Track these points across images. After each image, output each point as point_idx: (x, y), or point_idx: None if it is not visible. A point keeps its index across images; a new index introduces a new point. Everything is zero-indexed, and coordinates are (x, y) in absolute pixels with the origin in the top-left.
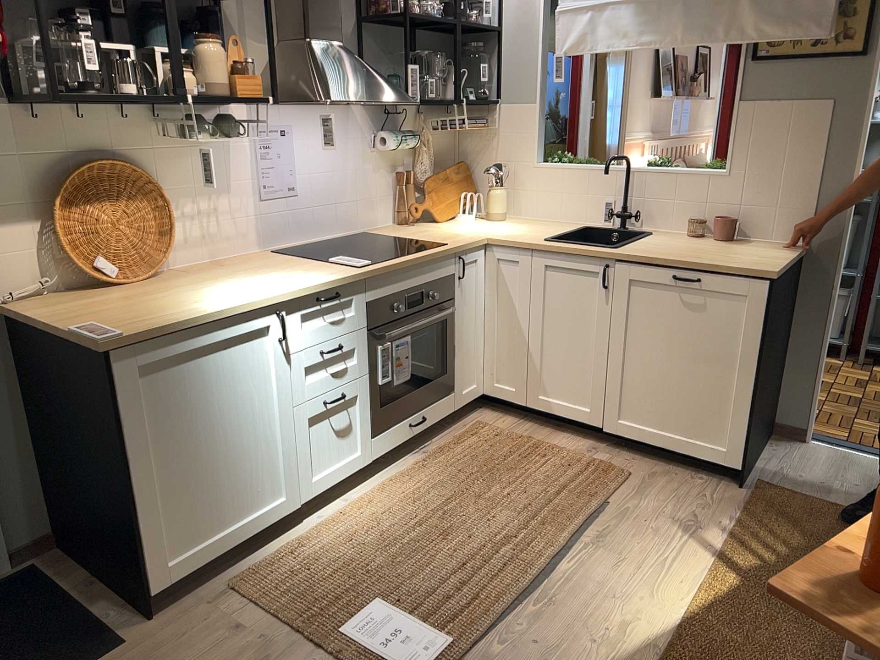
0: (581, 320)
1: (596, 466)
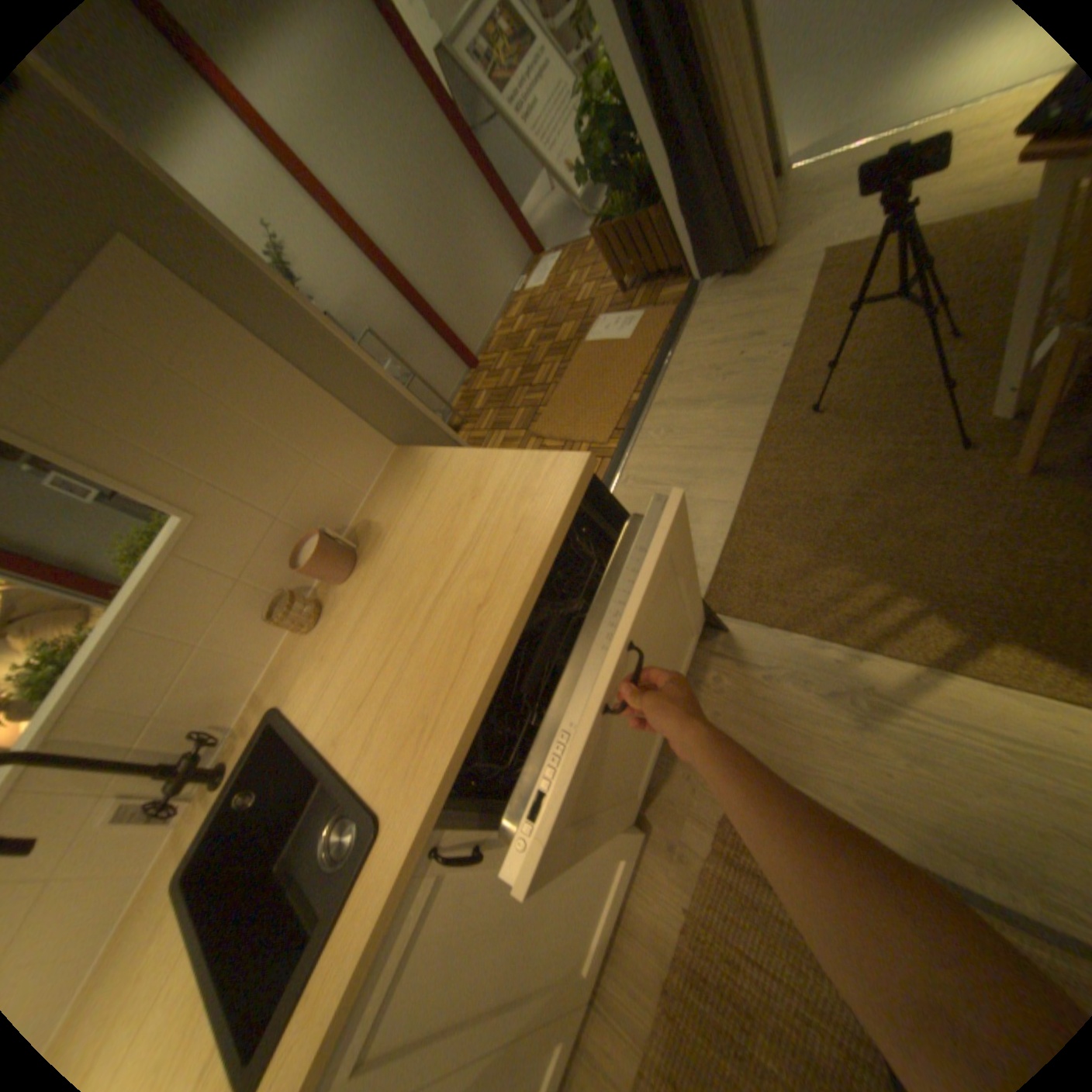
0: (503, 914)
1: (738, 860)
